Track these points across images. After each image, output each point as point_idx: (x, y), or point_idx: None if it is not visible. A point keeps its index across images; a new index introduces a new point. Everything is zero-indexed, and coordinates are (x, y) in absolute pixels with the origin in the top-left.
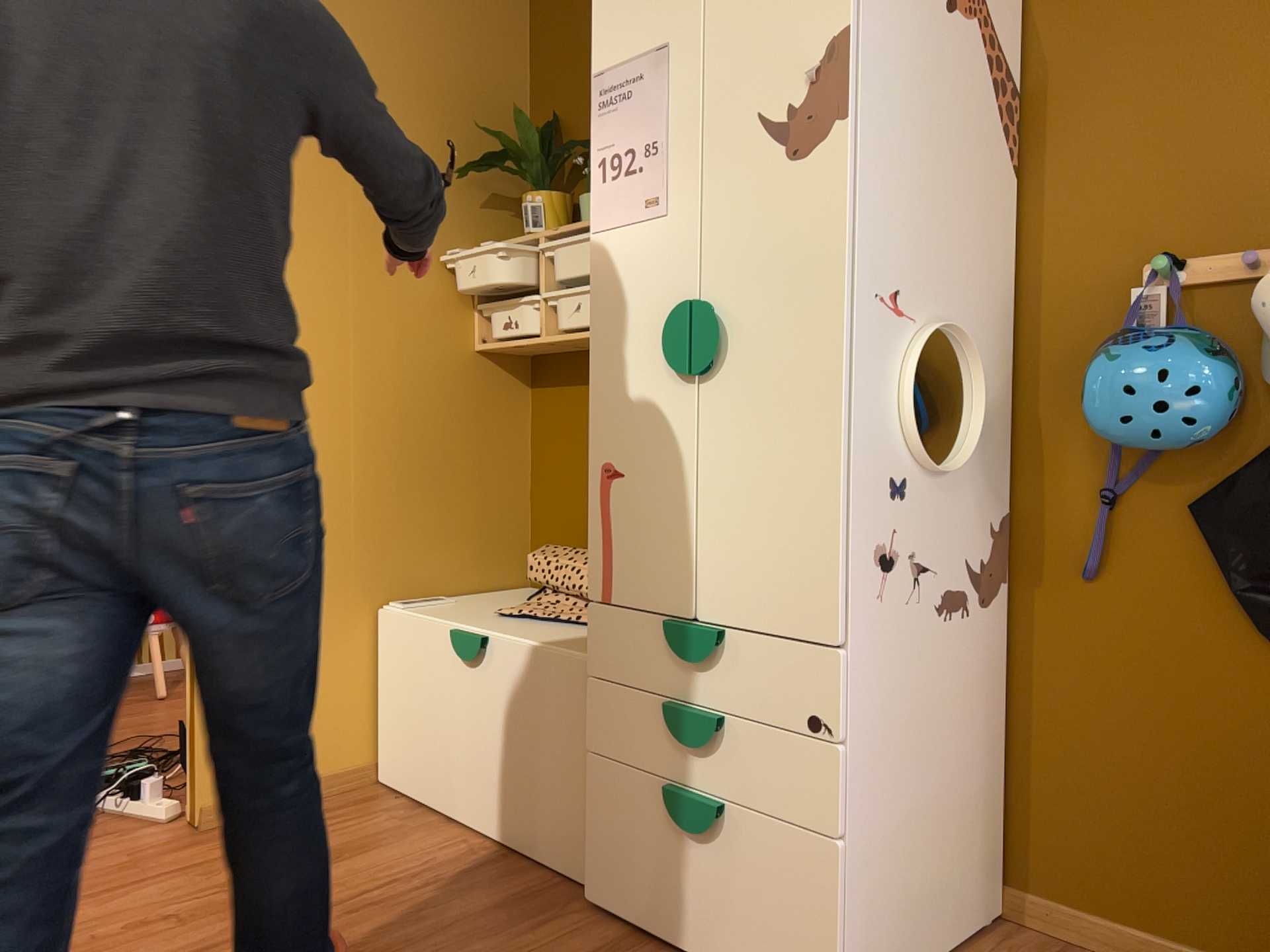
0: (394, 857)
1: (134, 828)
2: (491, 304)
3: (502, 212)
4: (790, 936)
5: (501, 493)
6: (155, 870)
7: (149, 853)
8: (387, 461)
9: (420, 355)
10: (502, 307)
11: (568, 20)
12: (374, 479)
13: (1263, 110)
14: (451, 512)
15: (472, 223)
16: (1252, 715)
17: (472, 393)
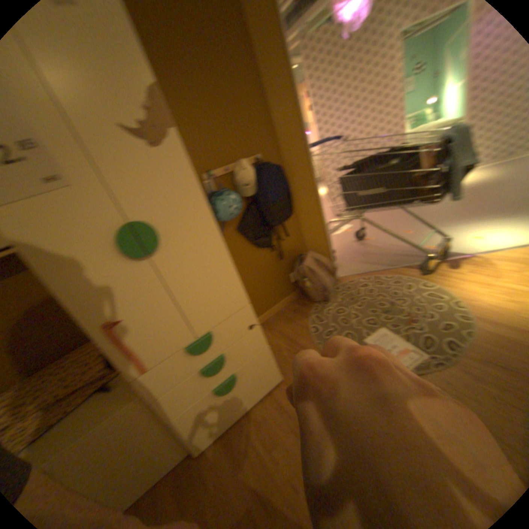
0: None
1: None
2: None
3: None
4: (266, 376)
5: None
6: None
7: None
8: None
9: None
10: None
11: None
12: None
13: (212, 127)
14: None
15: None
16: (262, 263)
17: None
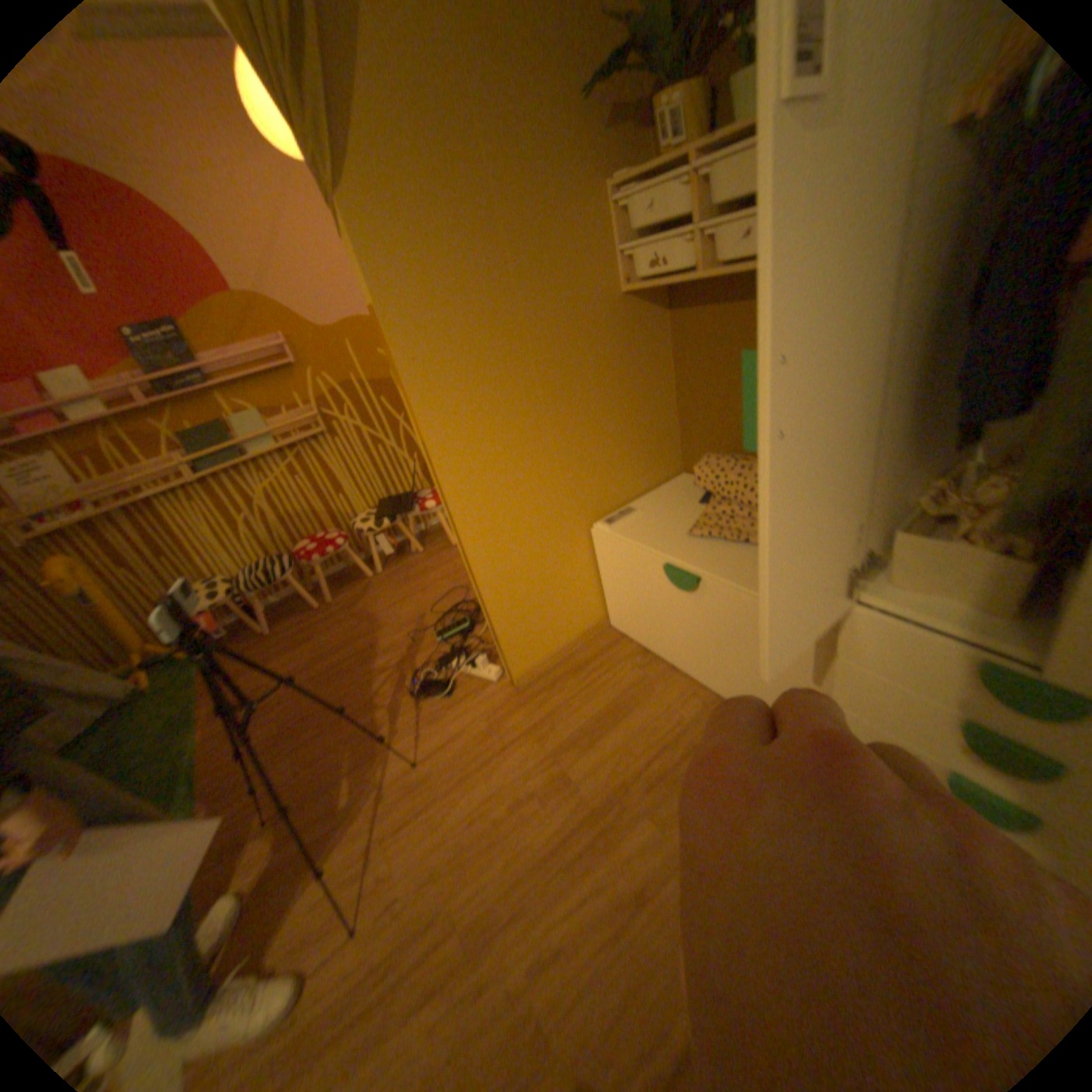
0: (653, 713)
1: (480, 685)
2: (635, 240)
3: (625, 122)
4: None
5: (657, 407)
6: (507, 734)
7: (498, 715)
8: (573, 417)
9: (580, 313)
10: (647, 242)
11: None
12: (567, 435)
13: None
14: (624, 437)
15: (599, 147)
16: None
17: (625, 332)
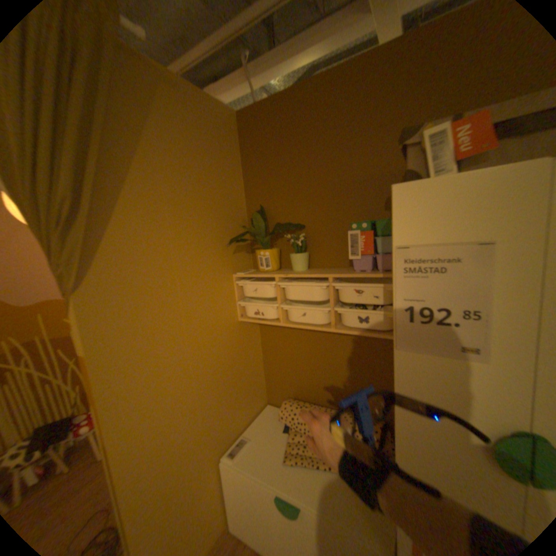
0: None
1: None
2: (248, 303)
3: (241, 253)
4: None
5: (255, 374)
6: None
7: None
8: (213, 393)
9: (219, 336)
10: (253, 304)
11: (264, 160)
12: (209, 406)
13: None
14: (239, 395)
15: (230, 263)
16: None
17: (240, 340)
